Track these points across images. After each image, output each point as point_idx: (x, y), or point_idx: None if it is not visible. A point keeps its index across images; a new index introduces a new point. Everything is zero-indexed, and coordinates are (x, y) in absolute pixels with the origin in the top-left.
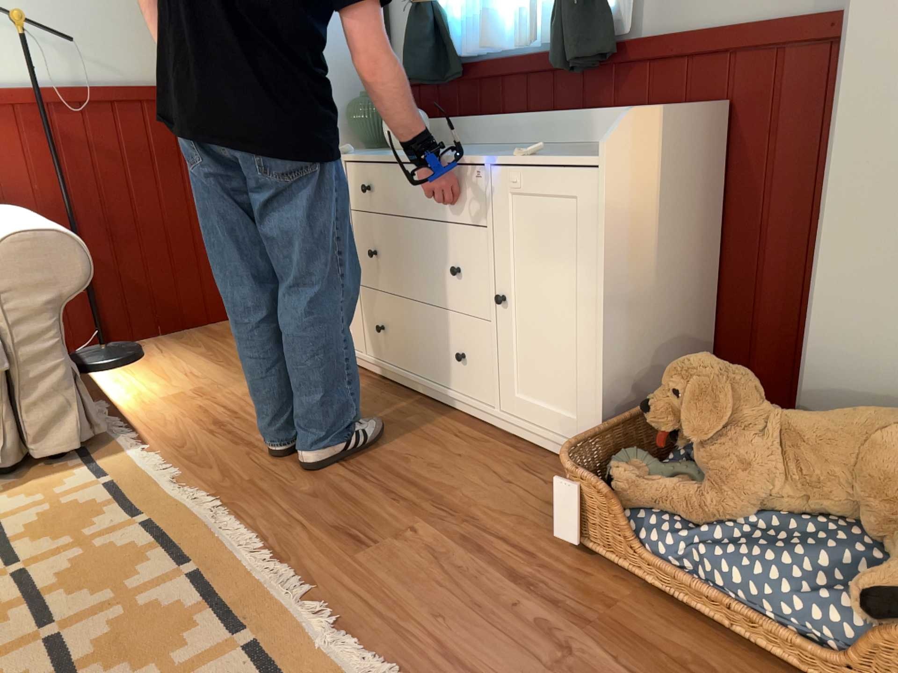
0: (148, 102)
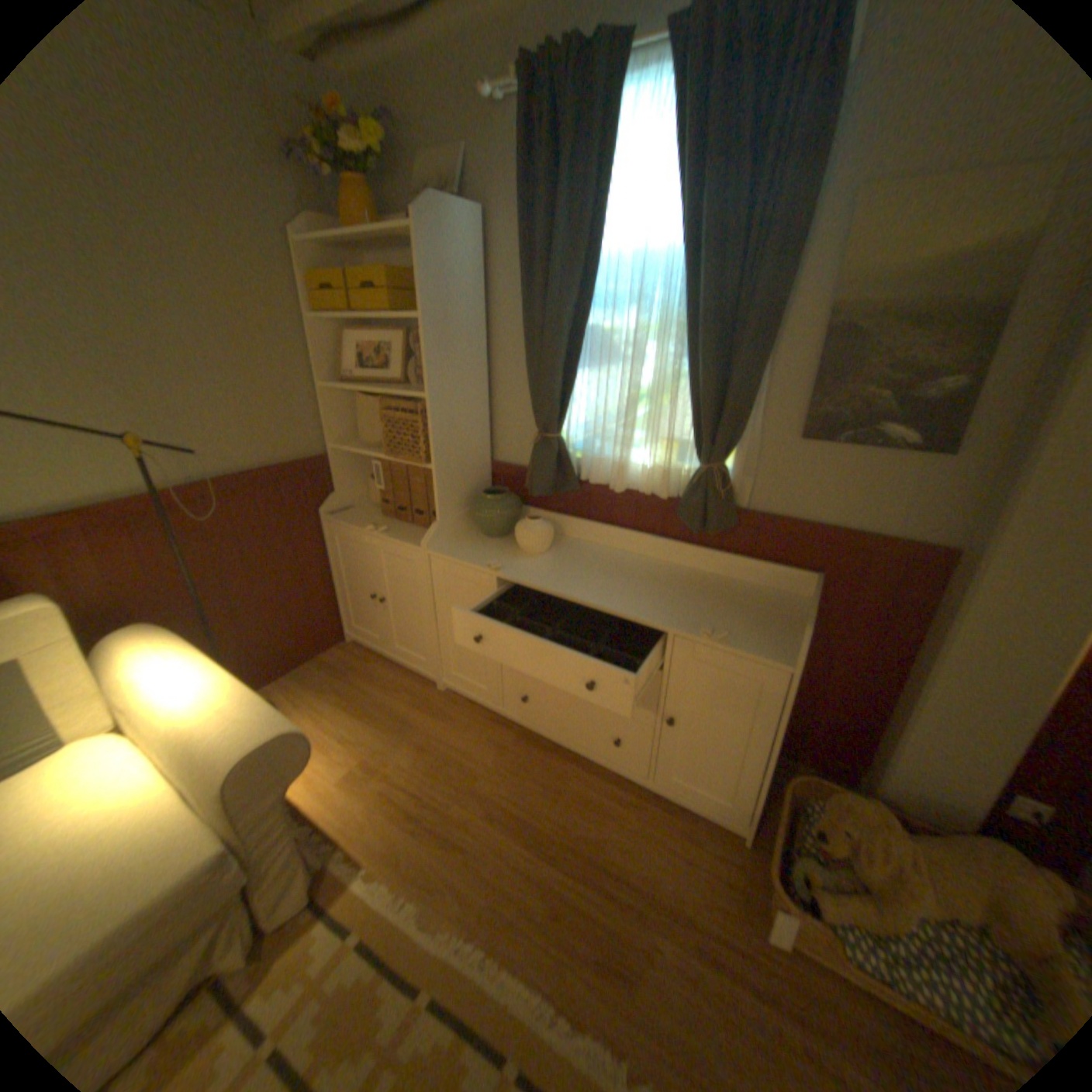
0: (258, 482)
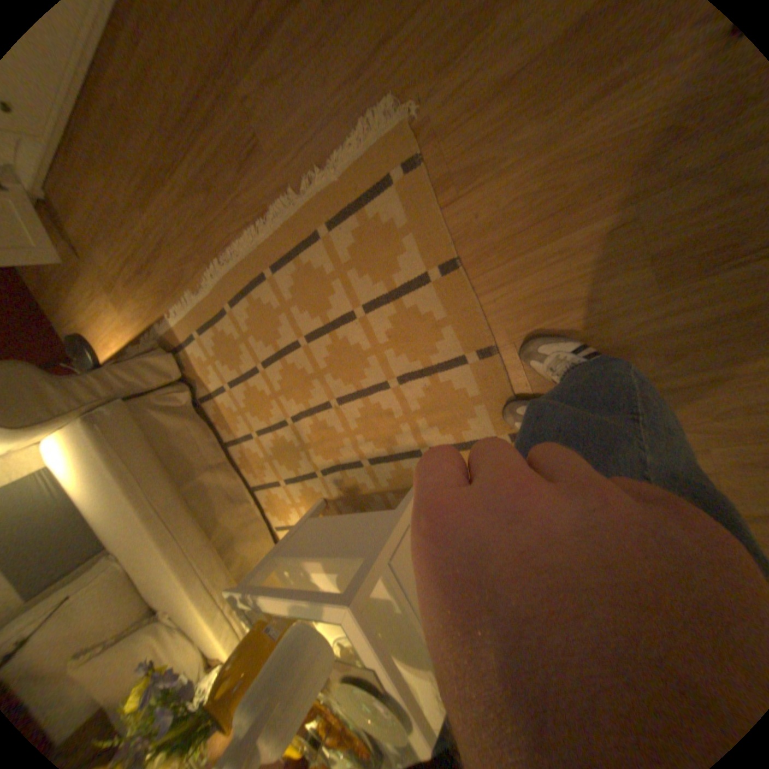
0: None
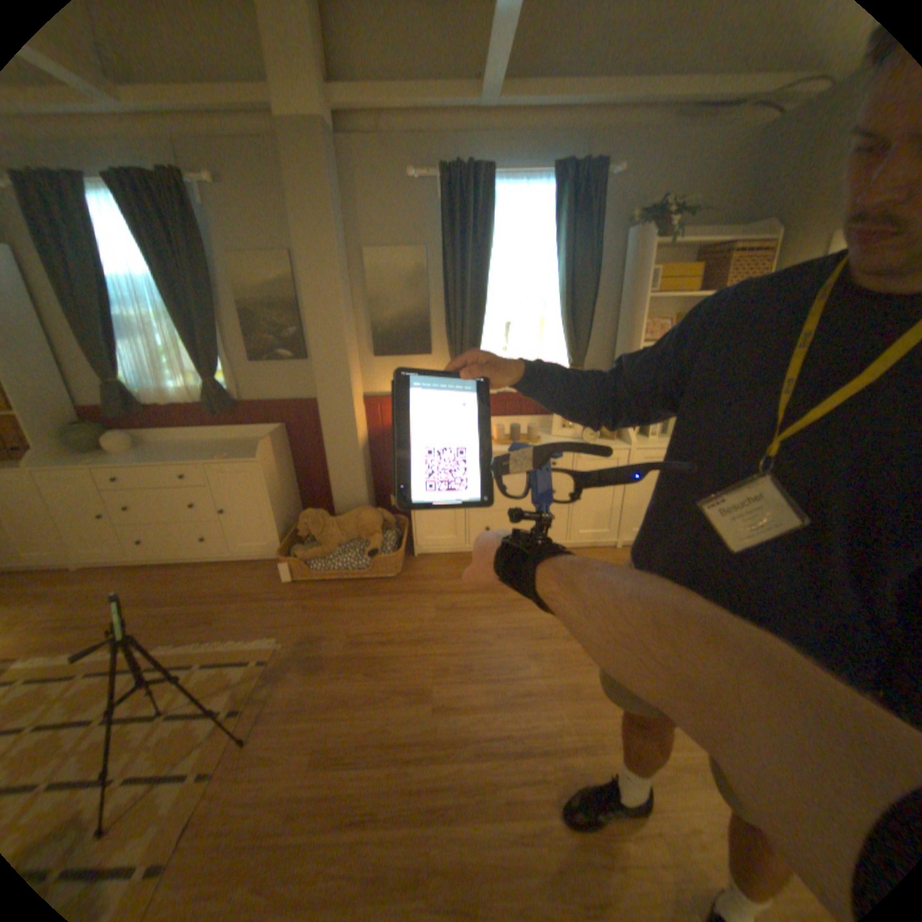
0: None
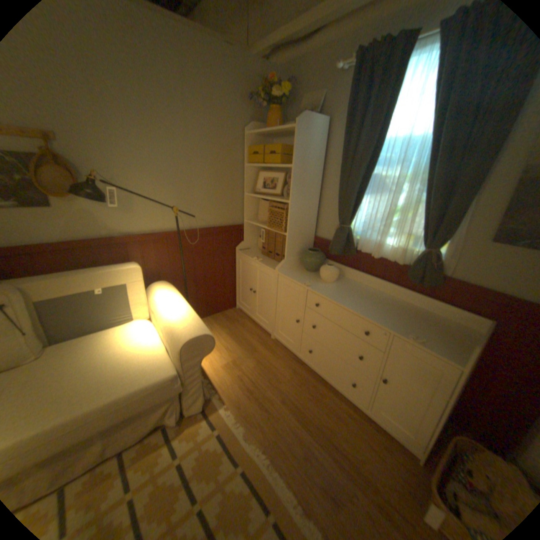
0: (214, 232)
